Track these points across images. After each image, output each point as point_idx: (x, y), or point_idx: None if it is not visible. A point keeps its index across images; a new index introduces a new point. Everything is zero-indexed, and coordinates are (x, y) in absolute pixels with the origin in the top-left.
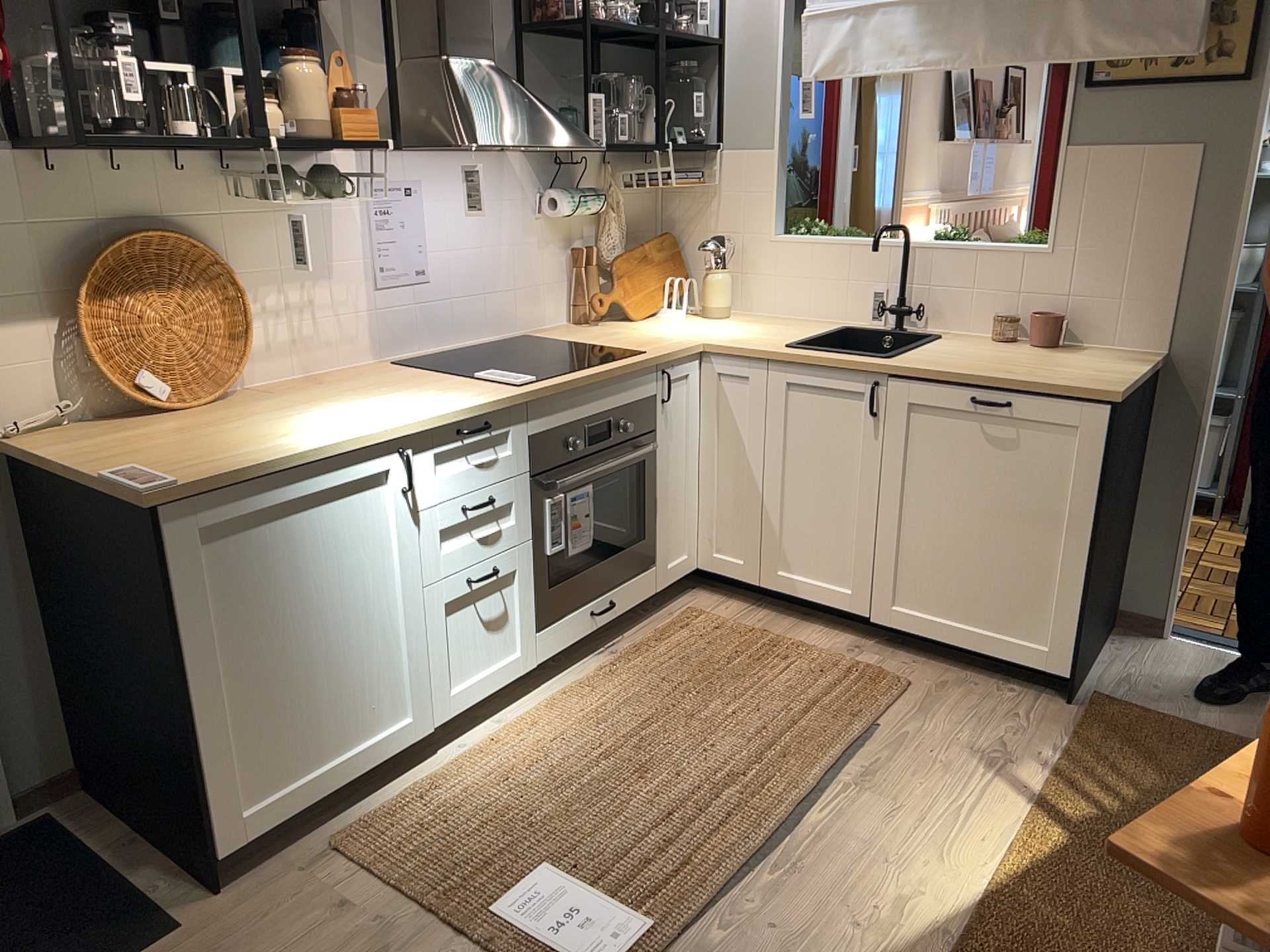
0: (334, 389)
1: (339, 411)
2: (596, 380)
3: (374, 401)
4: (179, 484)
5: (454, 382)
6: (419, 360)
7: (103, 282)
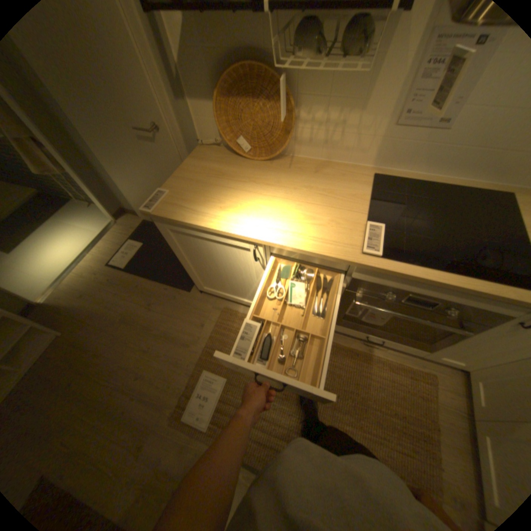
0: (310, 180)
1: (271, 202)
2: (438, 284)
3: (294, 205)
4: (152, 213)
5: (354, 217)
6: (407, 175)
7: (229, 85)
